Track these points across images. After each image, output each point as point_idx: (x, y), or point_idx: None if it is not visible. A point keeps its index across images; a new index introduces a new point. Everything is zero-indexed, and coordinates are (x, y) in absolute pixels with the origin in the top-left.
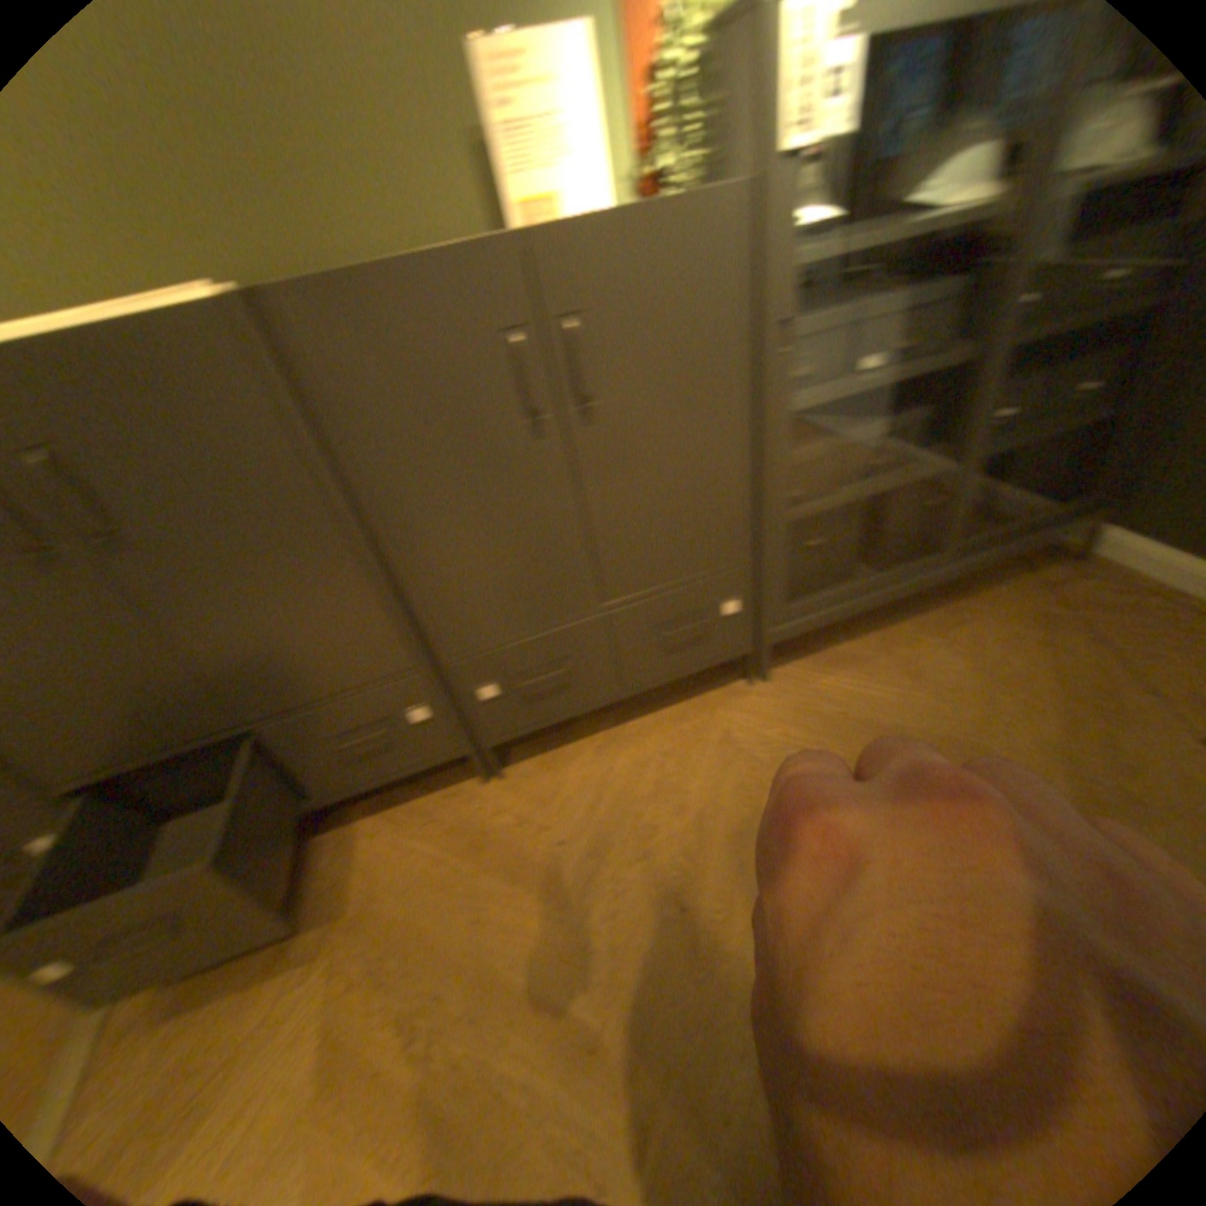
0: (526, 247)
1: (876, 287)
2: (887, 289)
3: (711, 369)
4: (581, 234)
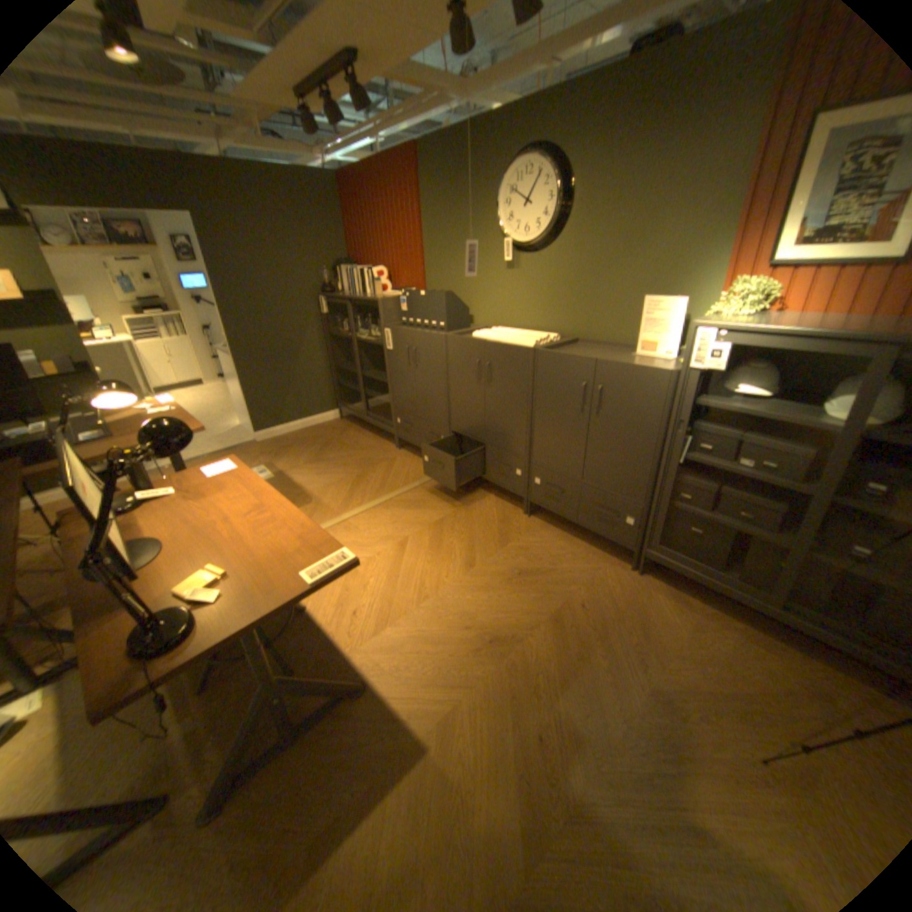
0: (594, 362)
1: (779, 434)
2: (773, 437)
3: (642, 421)
4: (610, 365)
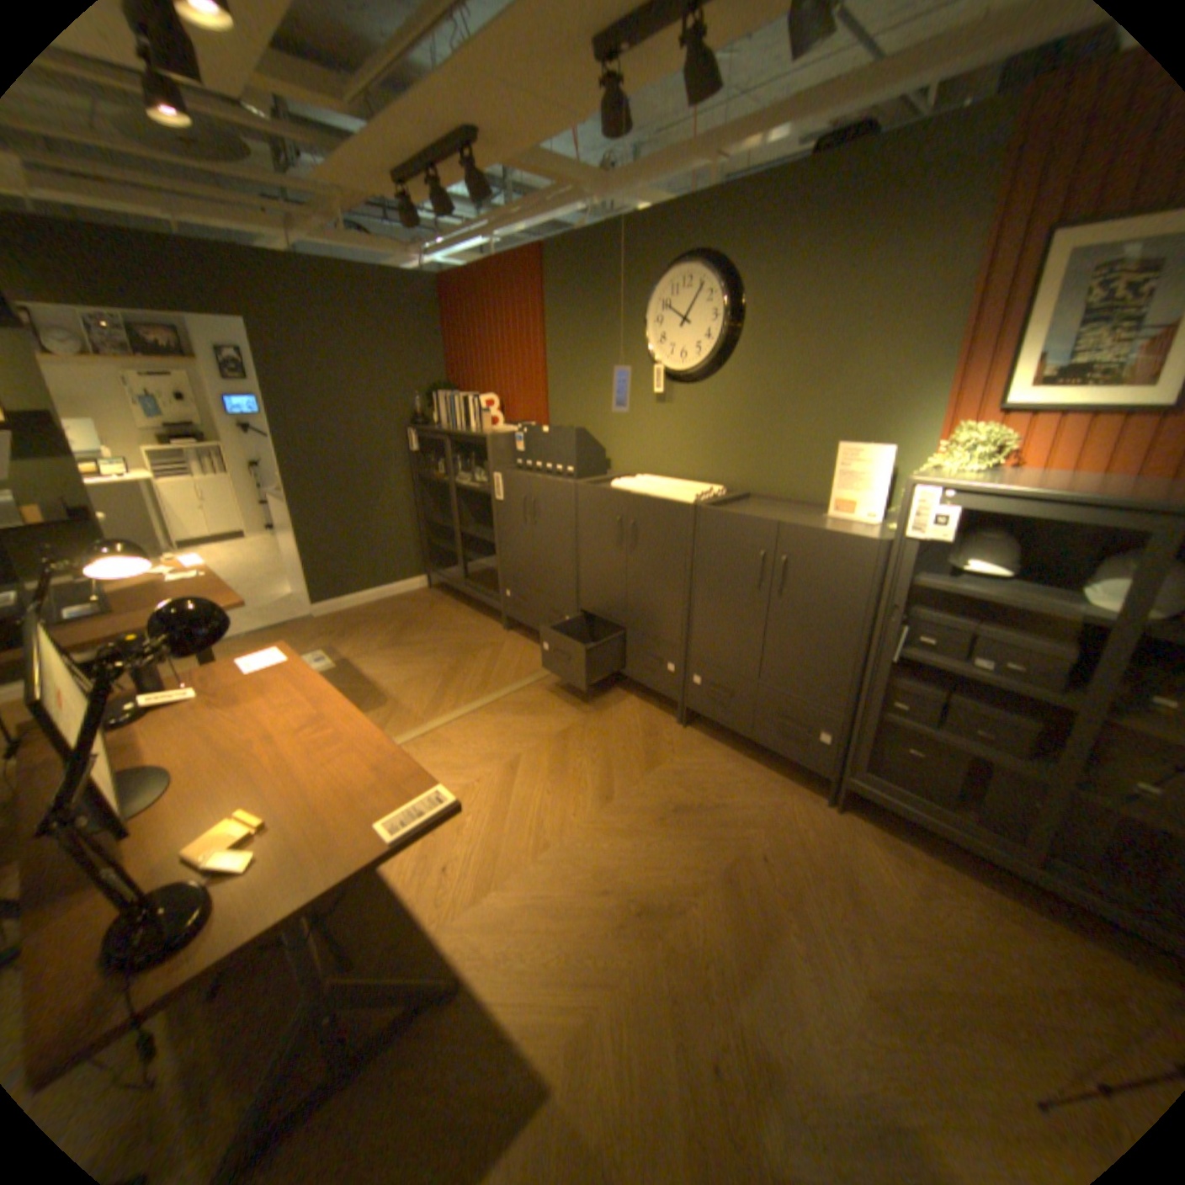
0: (776, 526)
1: (1025, 627)
2: (1017, 631)
3: (841, 606)
4: (797, 531)
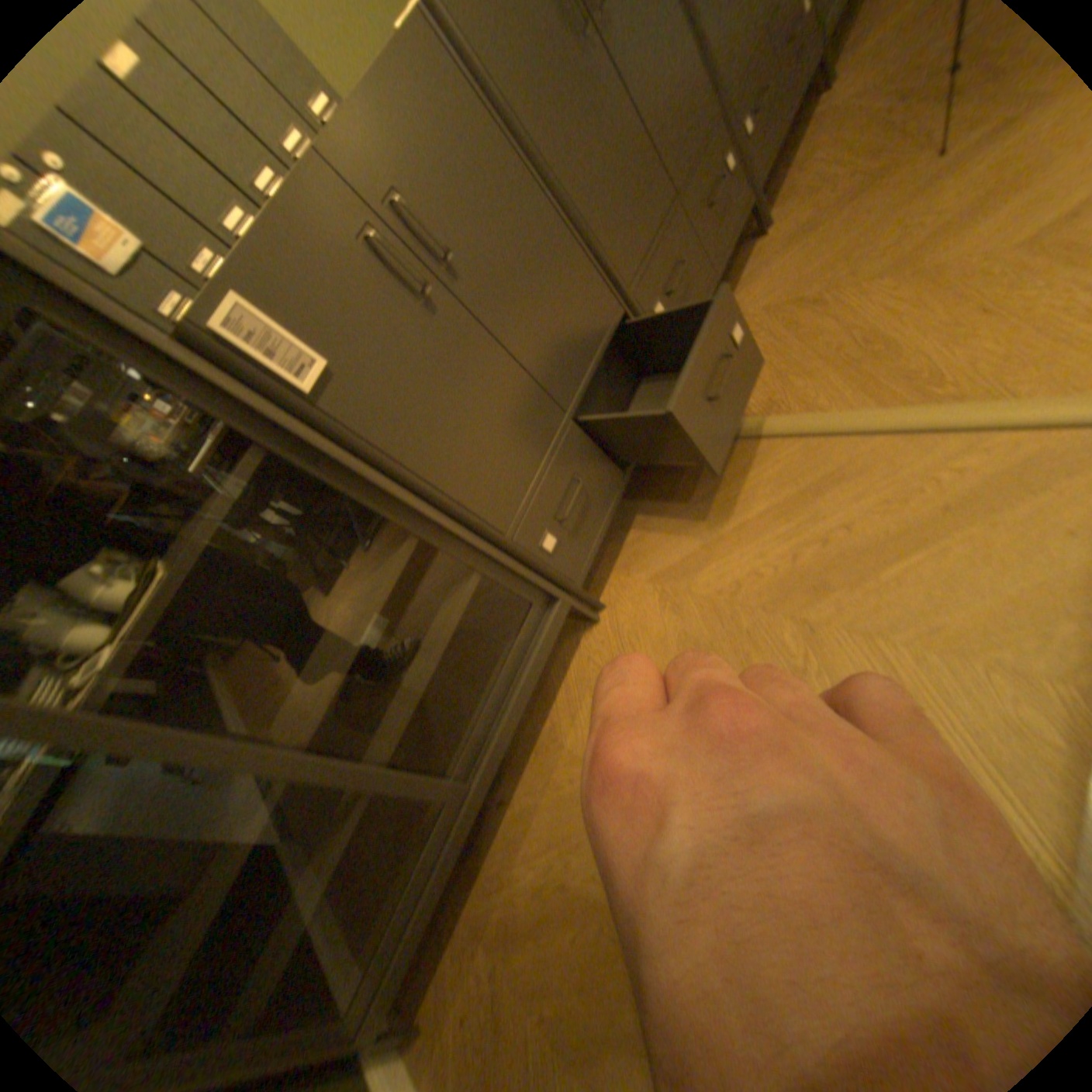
0: None
1: None
2: None
3: None
4: None
